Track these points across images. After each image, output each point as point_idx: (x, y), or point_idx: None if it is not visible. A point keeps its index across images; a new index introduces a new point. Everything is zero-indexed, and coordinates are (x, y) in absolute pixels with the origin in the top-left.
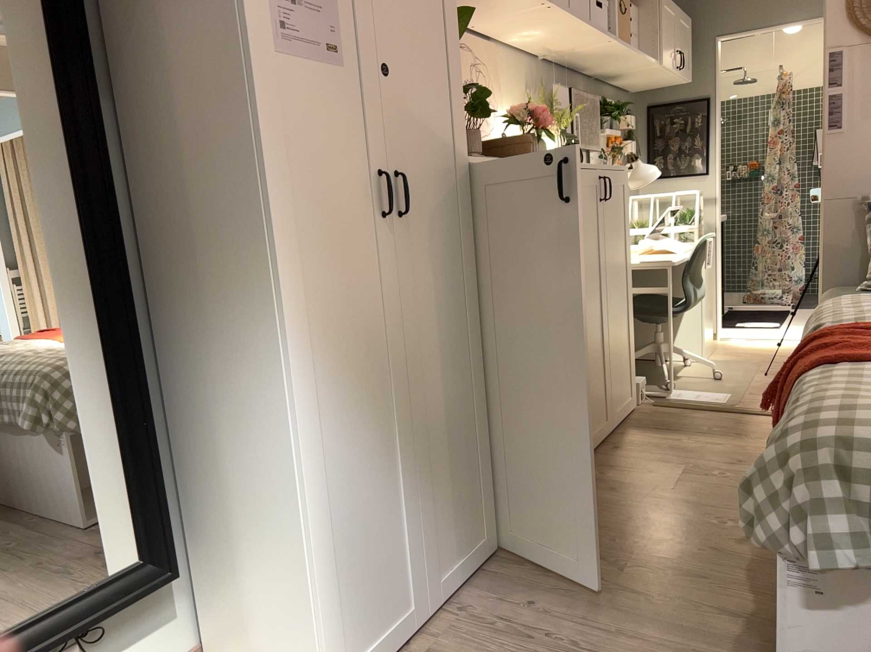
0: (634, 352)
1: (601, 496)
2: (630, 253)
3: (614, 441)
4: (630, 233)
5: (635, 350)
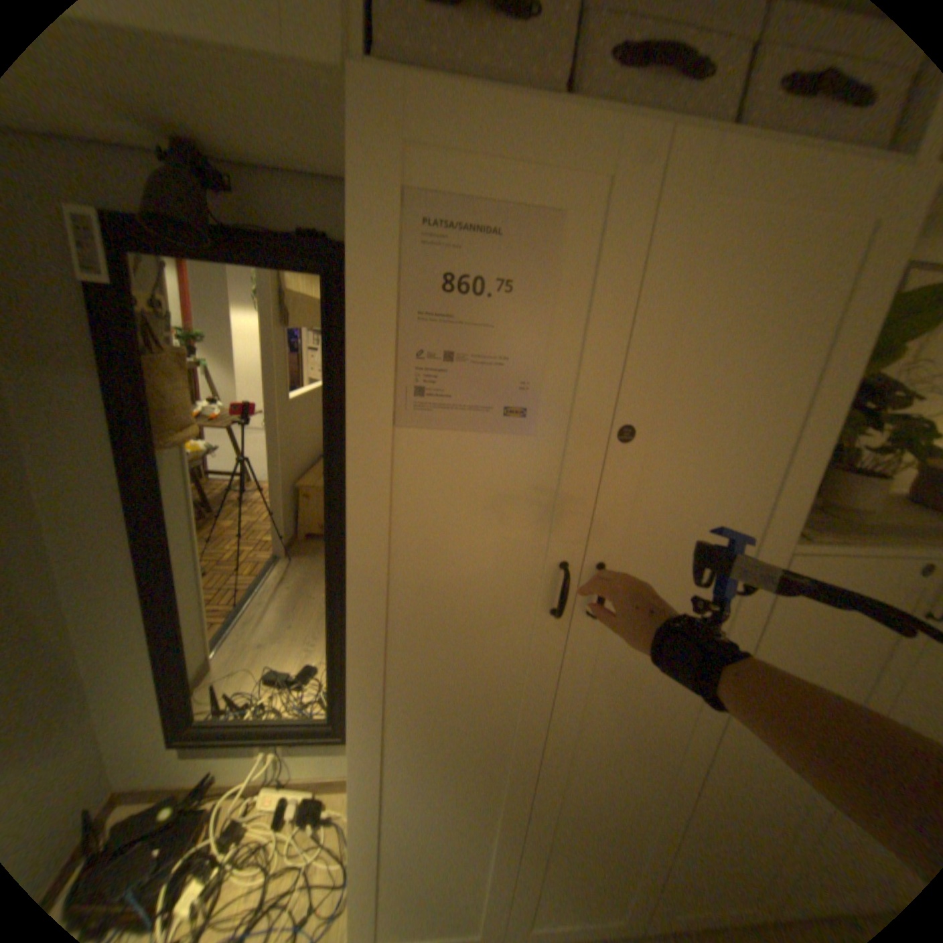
0: None
1: None
2: None
3: None
4: None
5: None
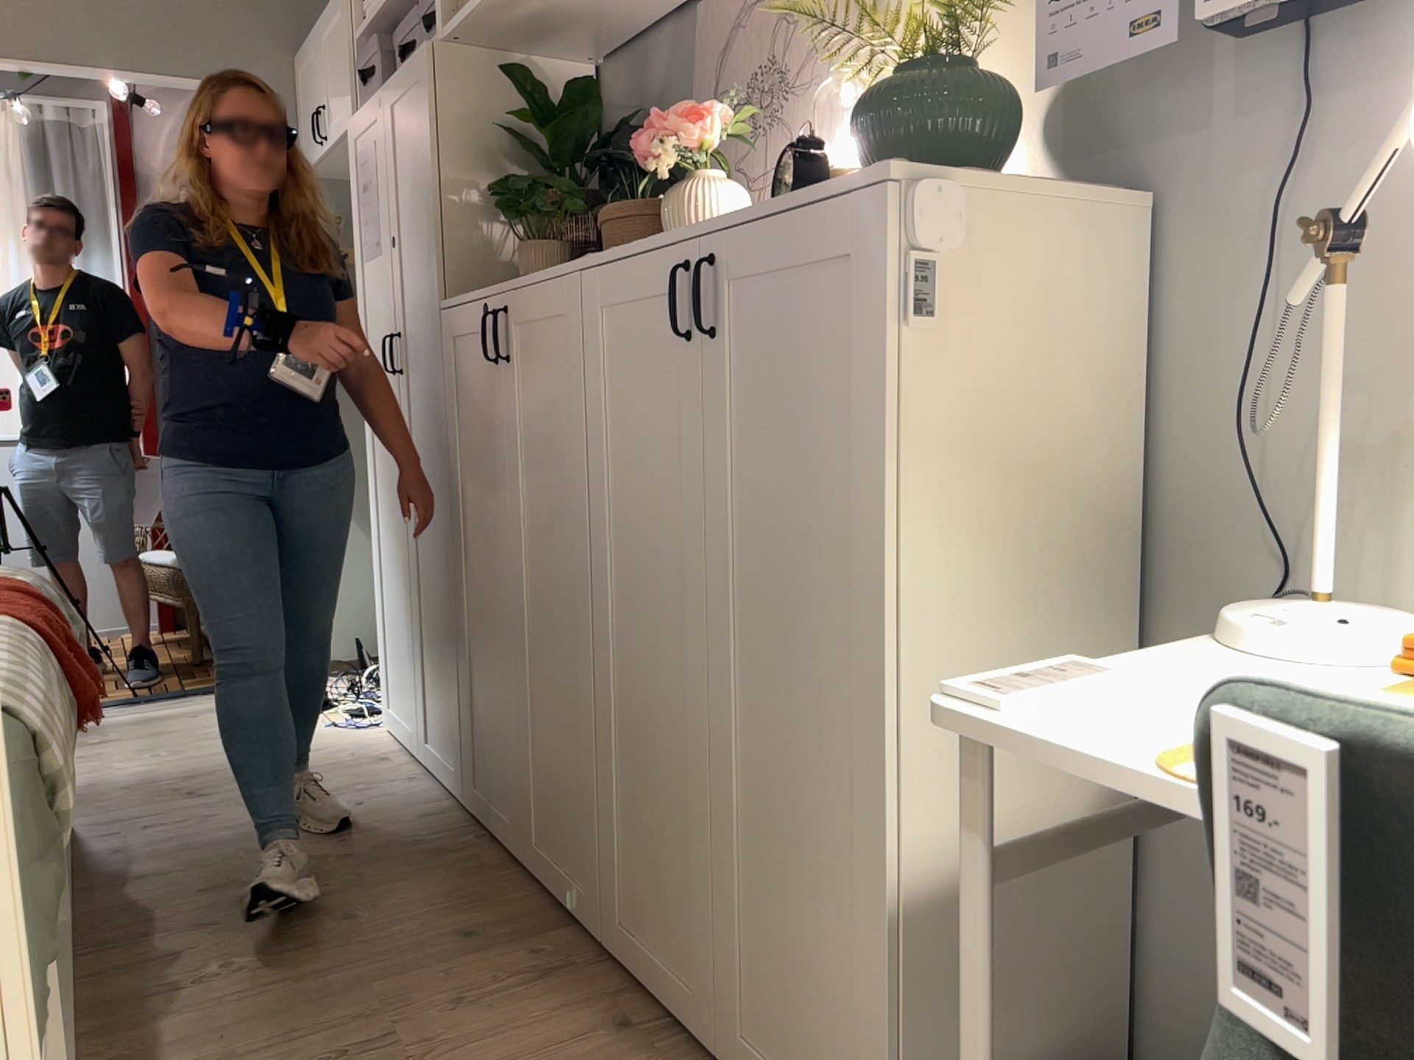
0: (883, 1008)
1: (467, 922)
2: (885, 572)
3: (665, 1052)
4: (891, 478)
5: (890, 1012)
